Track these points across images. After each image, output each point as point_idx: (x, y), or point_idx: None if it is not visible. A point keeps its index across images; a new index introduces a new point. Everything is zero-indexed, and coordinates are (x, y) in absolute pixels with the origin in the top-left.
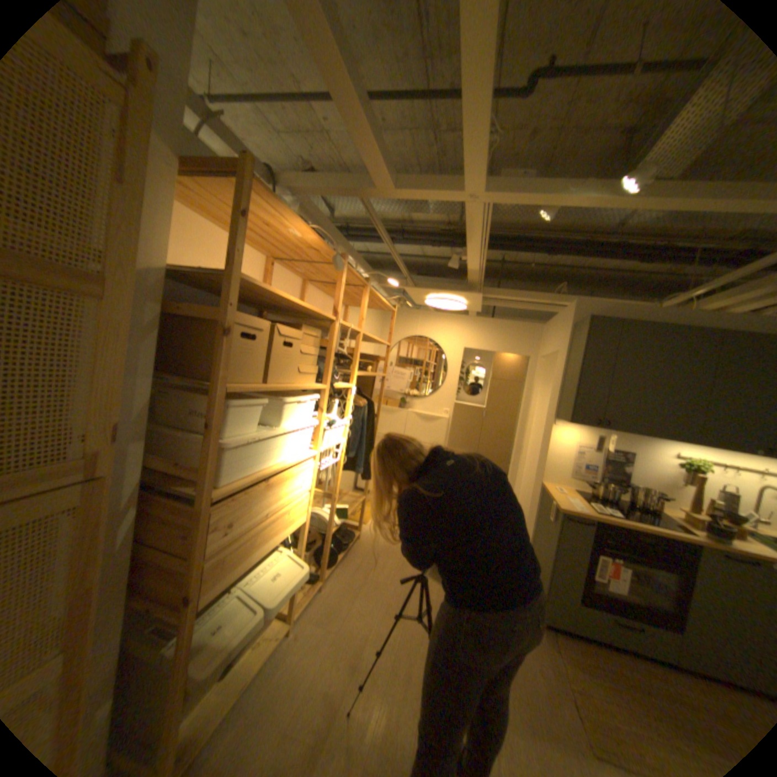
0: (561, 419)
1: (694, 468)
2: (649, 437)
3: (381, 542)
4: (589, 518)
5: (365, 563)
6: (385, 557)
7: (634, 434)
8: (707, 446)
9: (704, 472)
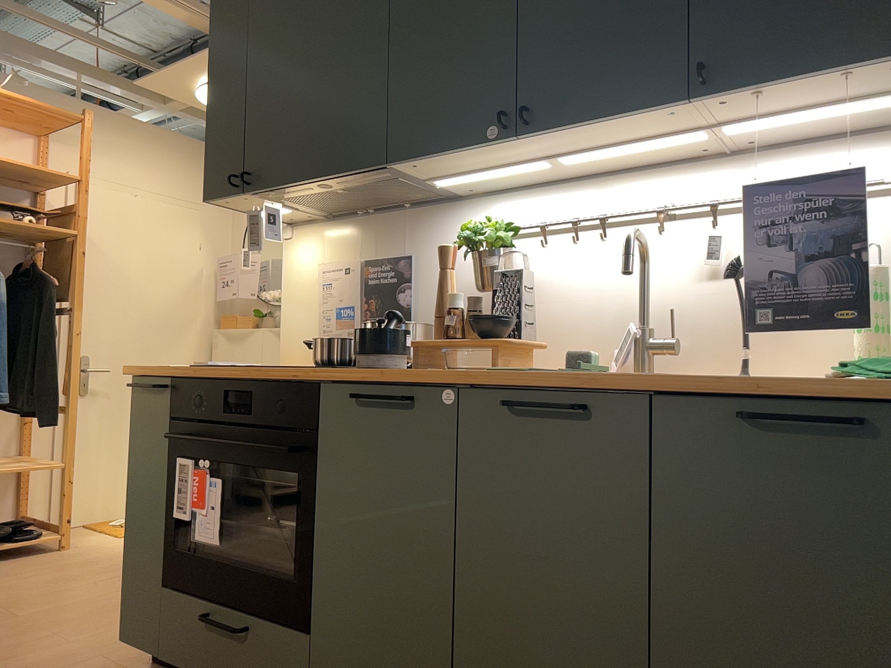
0: (295, 223)
1: (463, 238)
2: (317, 180)
3: (96, 554)
4: (156, 372)
5: (2, 571)
6: (58, 568)
7: (296, 186)
8: (417, 163)
9: (503, 246)
